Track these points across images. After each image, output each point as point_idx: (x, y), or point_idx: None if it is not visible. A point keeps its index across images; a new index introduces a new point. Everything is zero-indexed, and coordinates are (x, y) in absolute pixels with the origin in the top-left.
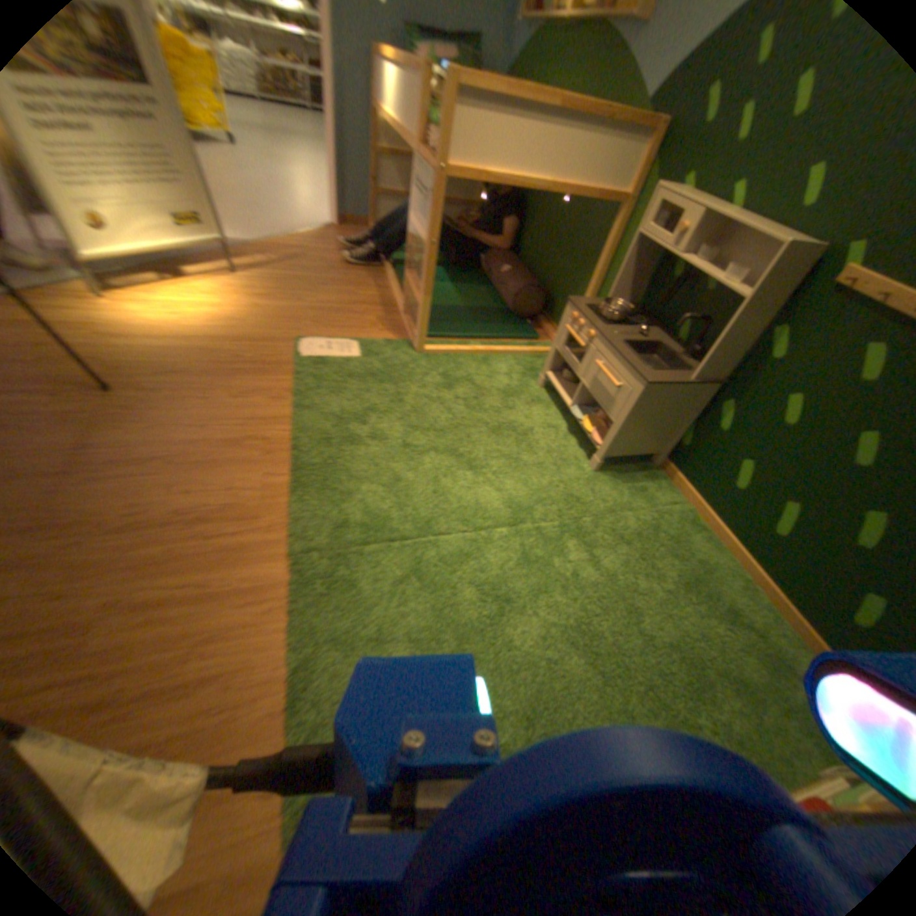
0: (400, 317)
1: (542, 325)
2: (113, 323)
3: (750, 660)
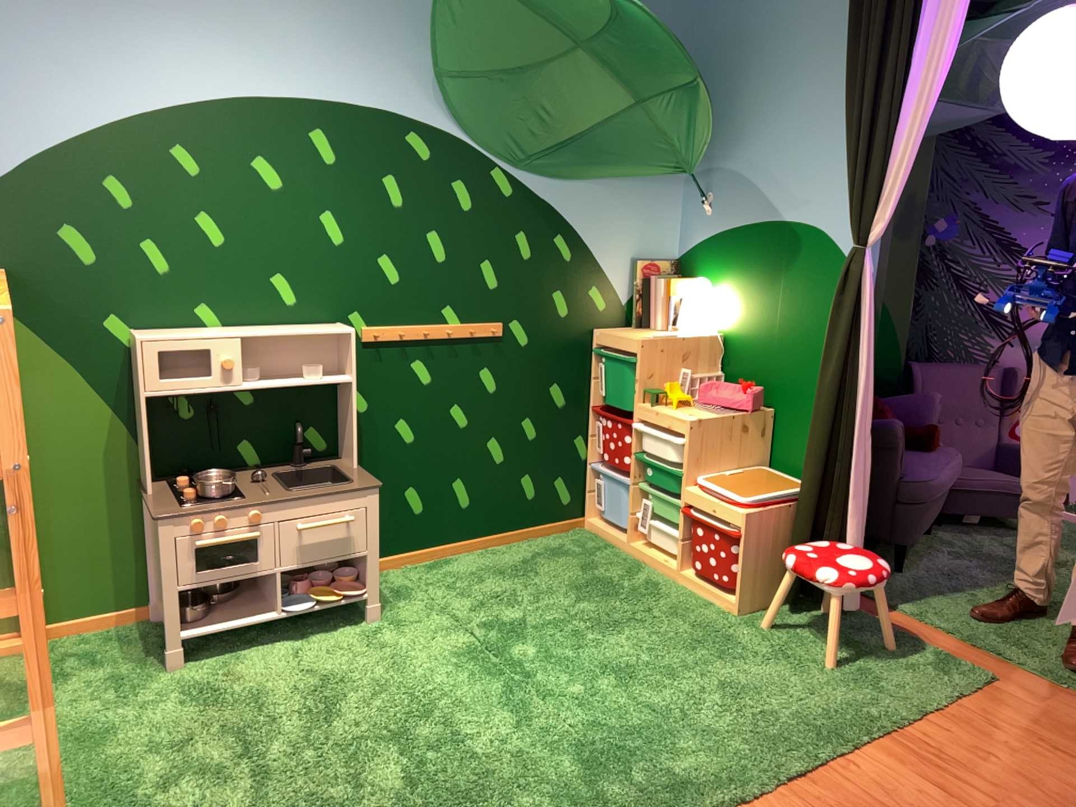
0: None
1: None
2: None
3: (561, 559)
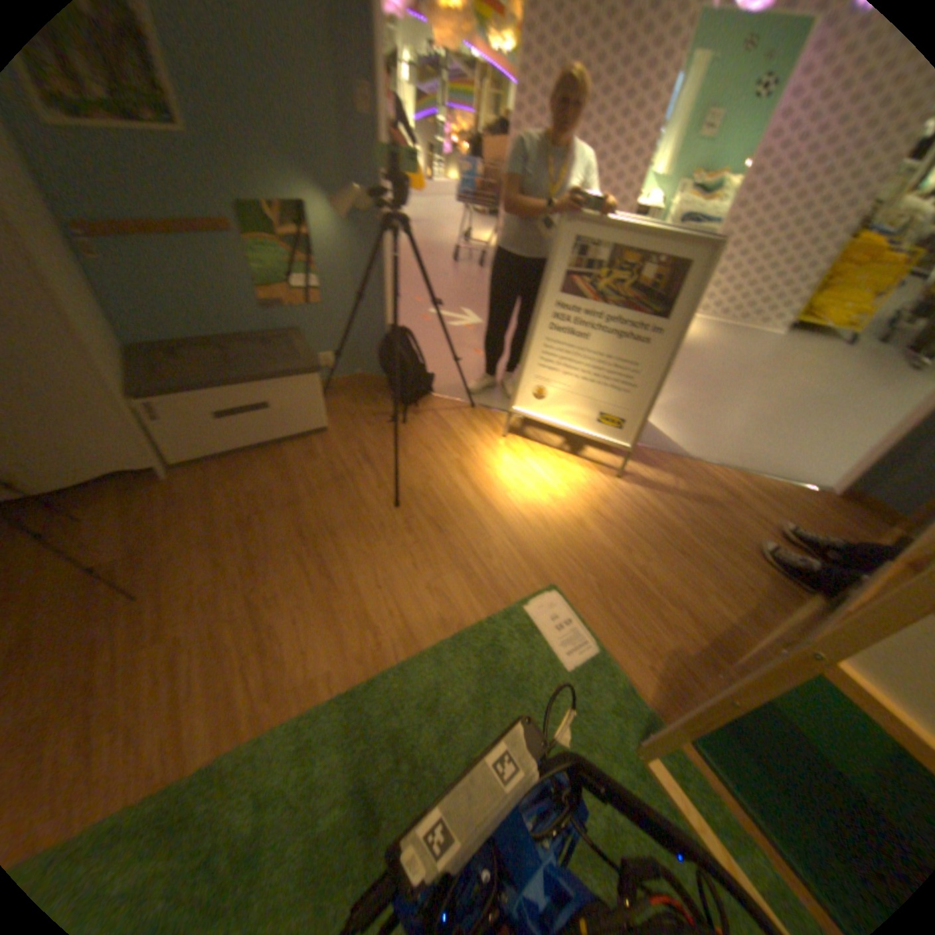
0: (711, 688)
1: None
2: (482, 463)
3: None
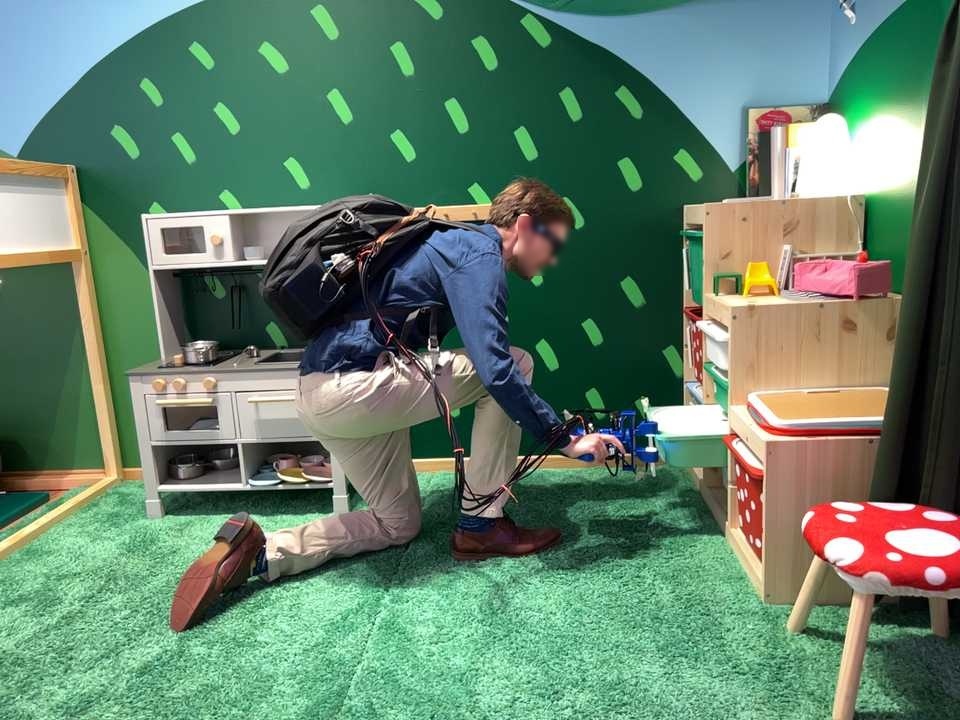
0: None
1: (28, 484)
2: None
3: (607, 496)
